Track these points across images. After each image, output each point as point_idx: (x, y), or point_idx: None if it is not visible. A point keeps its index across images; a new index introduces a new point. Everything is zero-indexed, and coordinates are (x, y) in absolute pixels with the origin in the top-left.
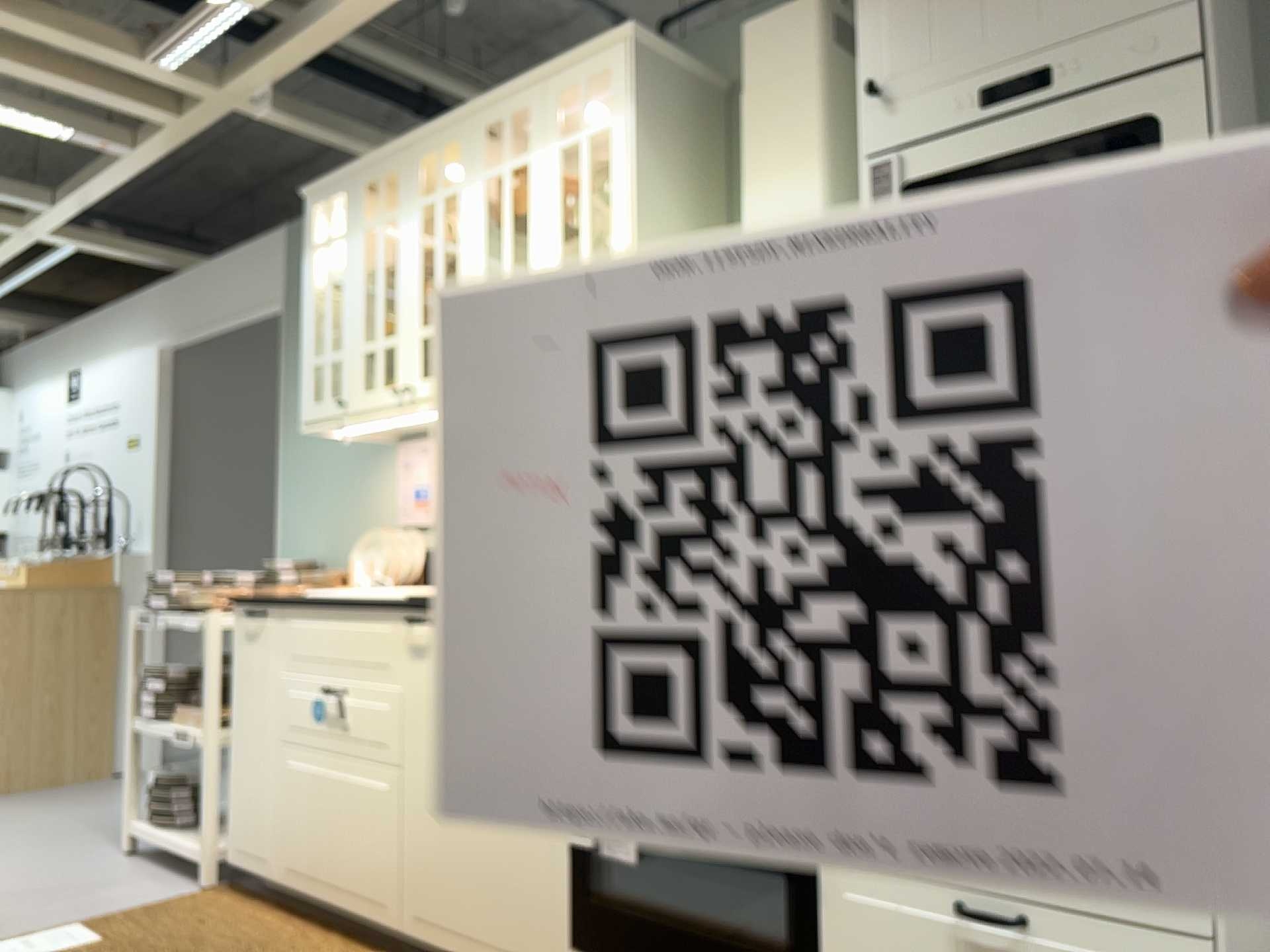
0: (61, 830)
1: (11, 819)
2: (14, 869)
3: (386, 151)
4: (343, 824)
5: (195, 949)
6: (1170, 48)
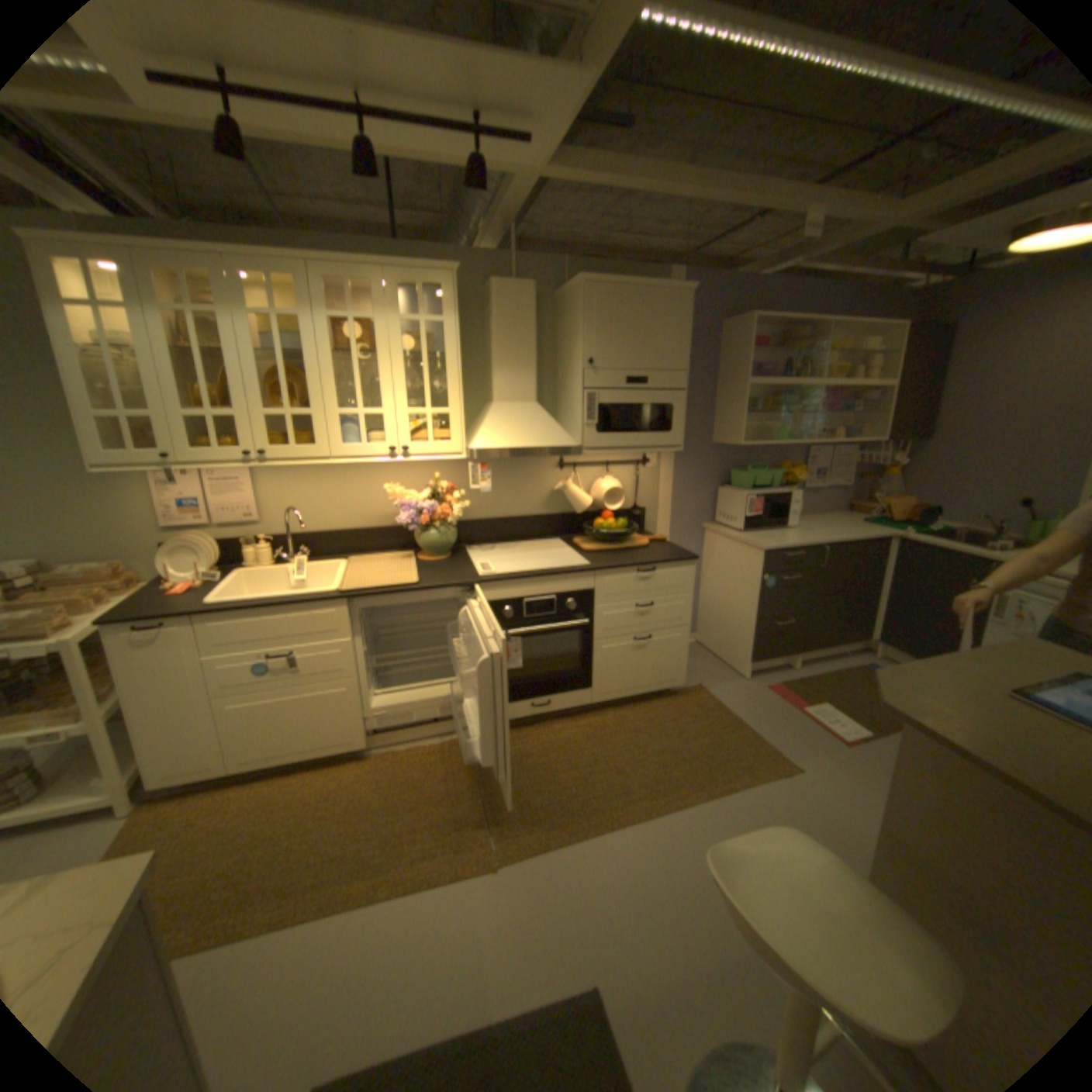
0: None
1: None
2: None
3: (188, 248)
4: (305, 719)
5: (231, 833)
6: (679, 385)
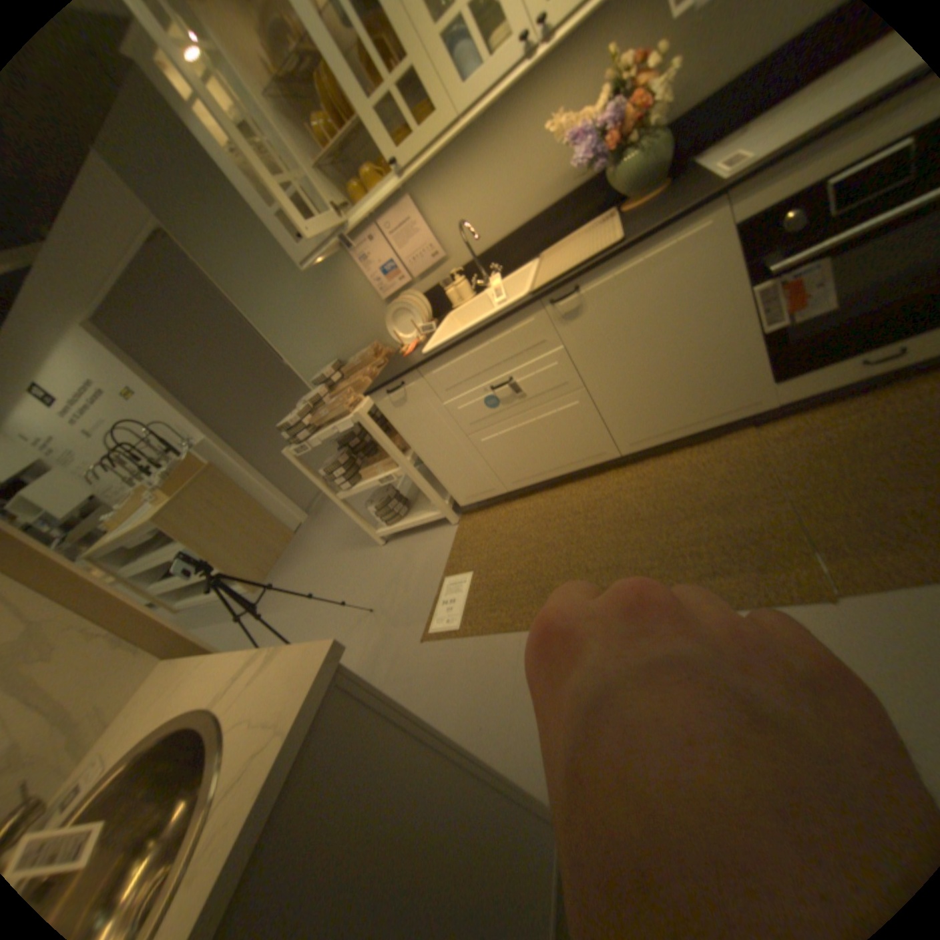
0: (330, 561)
1: (296, 577)
2: (352, 586)
3: None
4: (549, 437)
5: (522, 536)
6: None
